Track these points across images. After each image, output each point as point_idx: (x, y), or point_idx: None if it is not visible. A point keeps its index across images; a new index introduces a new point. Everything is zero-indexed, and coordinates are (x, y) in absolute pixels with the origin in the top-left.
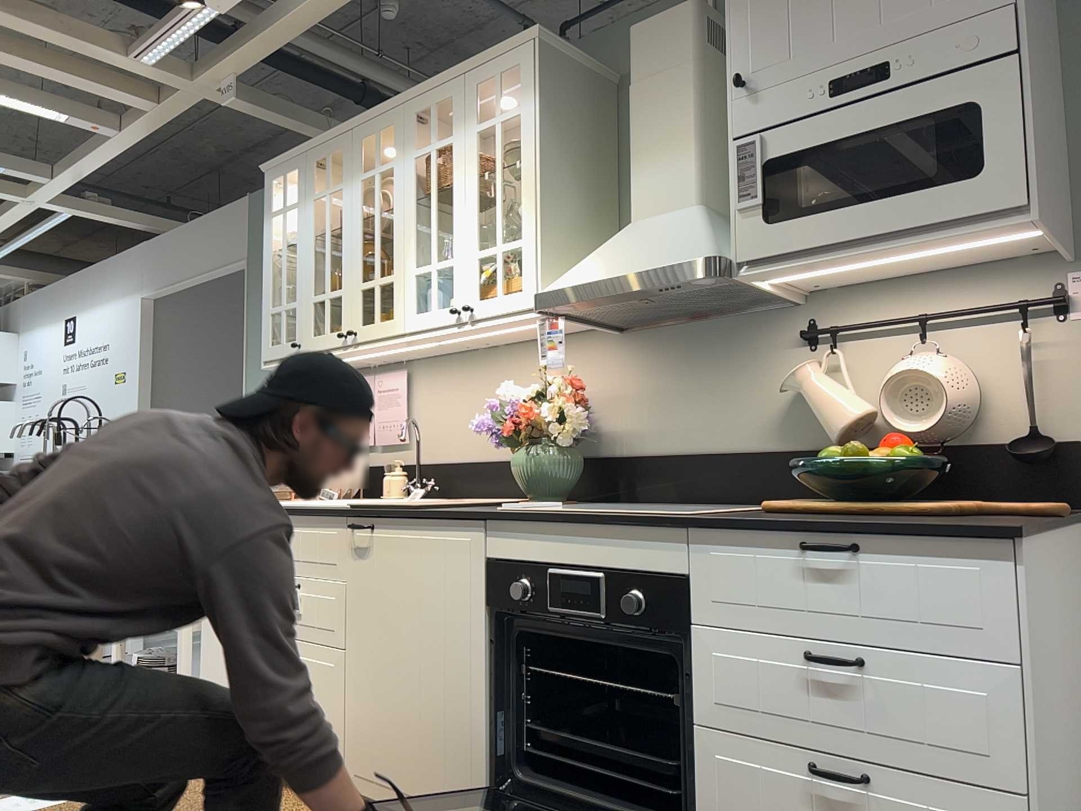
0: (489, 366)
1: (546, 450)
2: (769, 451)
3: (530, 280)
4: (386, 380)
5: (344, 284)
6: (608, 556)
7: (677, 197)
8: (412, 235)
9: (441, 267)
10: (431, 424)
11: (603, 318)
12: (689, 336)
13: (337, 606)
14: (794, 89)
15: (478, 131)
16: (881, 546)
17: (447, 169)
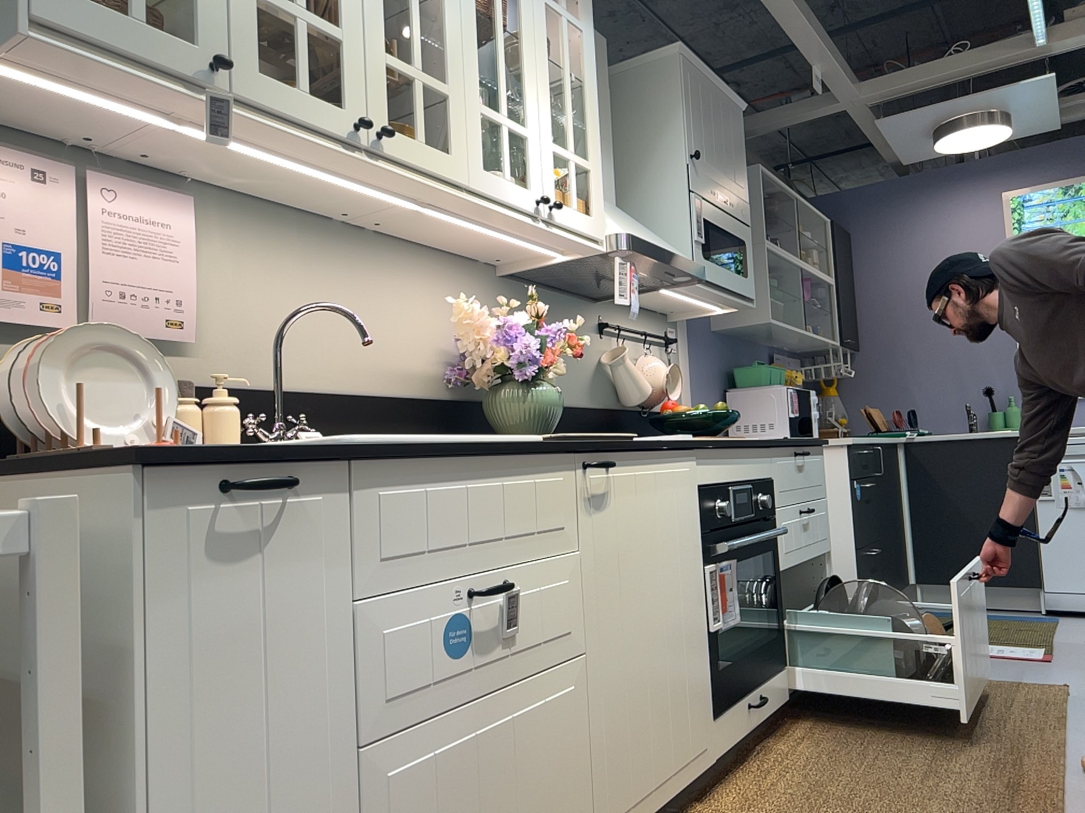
0: (354, 255)
1: (555, 387)
2: (592, 408)
3: (601, 212)
4: (138, 198)
5: (348, 25)
6: (750, 470)
7: (610, 193)
8: (475, 53)
9: (515, 130)
10: (244, 318)
11: (563, 265)
12: (546, 301)
13: (573, 591)
14: (709, 183)
15: (548, 4)
16: (808, 452)
17: (501, 2)
